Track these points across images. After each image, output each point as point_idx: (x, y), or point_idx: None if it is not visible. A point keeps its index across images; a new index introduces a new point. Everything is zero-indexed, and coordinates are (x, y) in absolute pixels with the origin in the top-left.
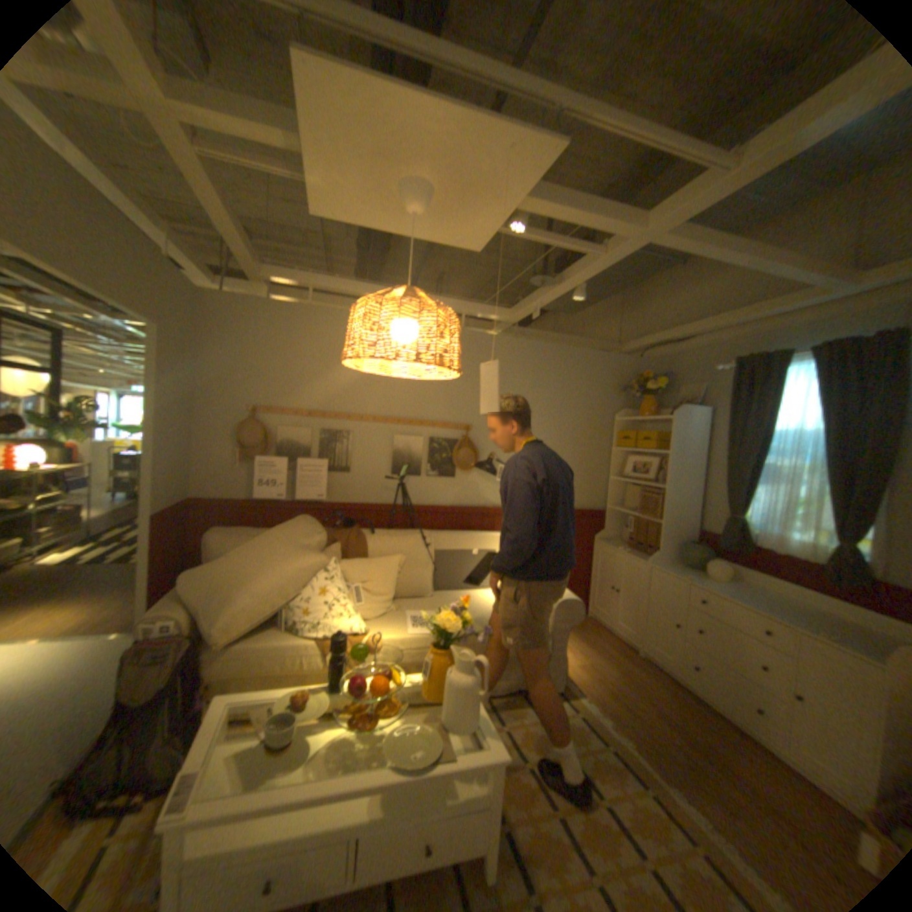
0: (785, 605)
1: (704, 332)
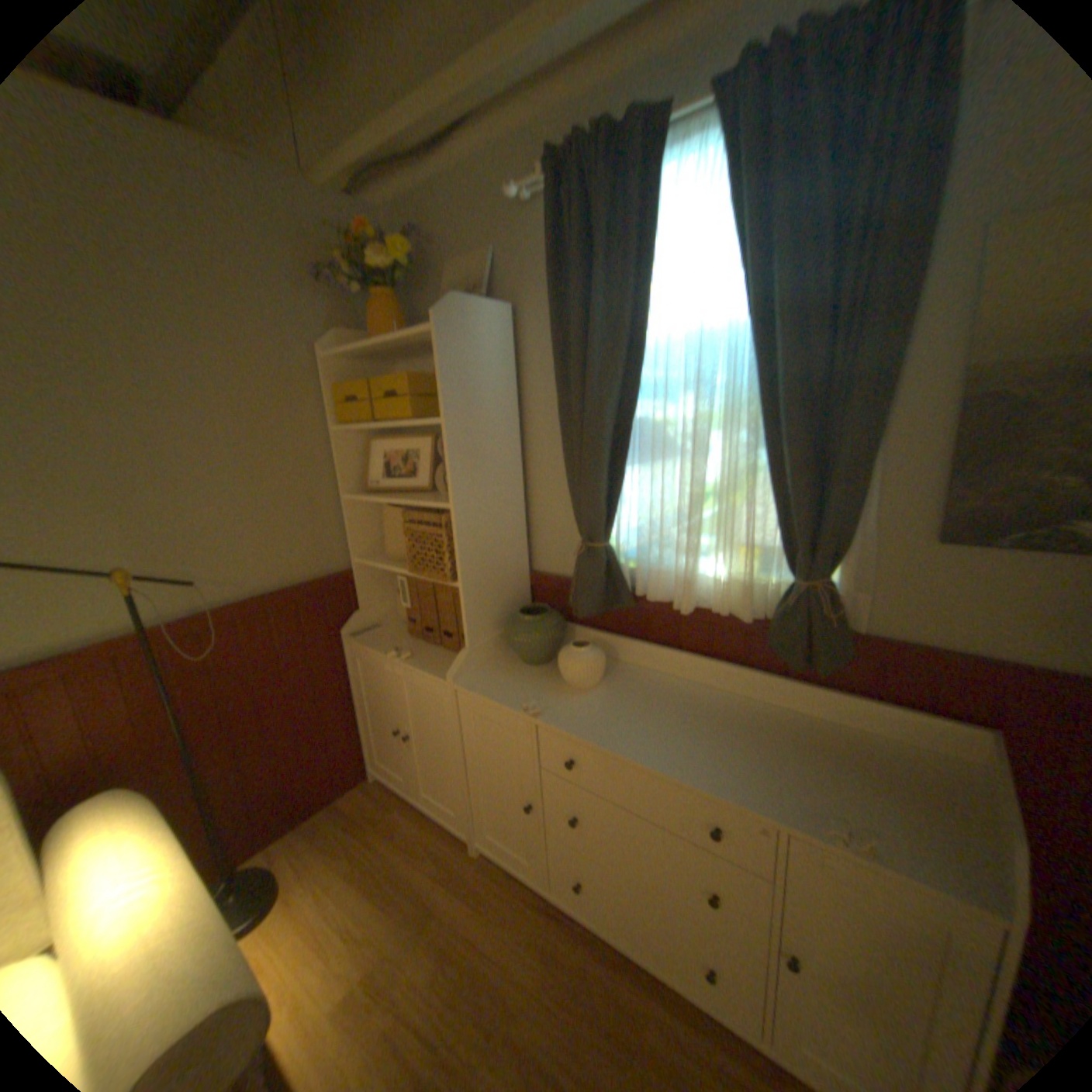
0: (711, 716)
1: (469, 106)
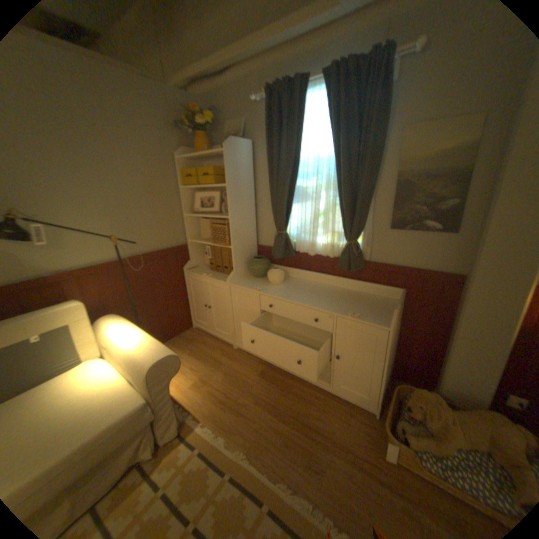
0: (318, 290)
1: (235, 61)
